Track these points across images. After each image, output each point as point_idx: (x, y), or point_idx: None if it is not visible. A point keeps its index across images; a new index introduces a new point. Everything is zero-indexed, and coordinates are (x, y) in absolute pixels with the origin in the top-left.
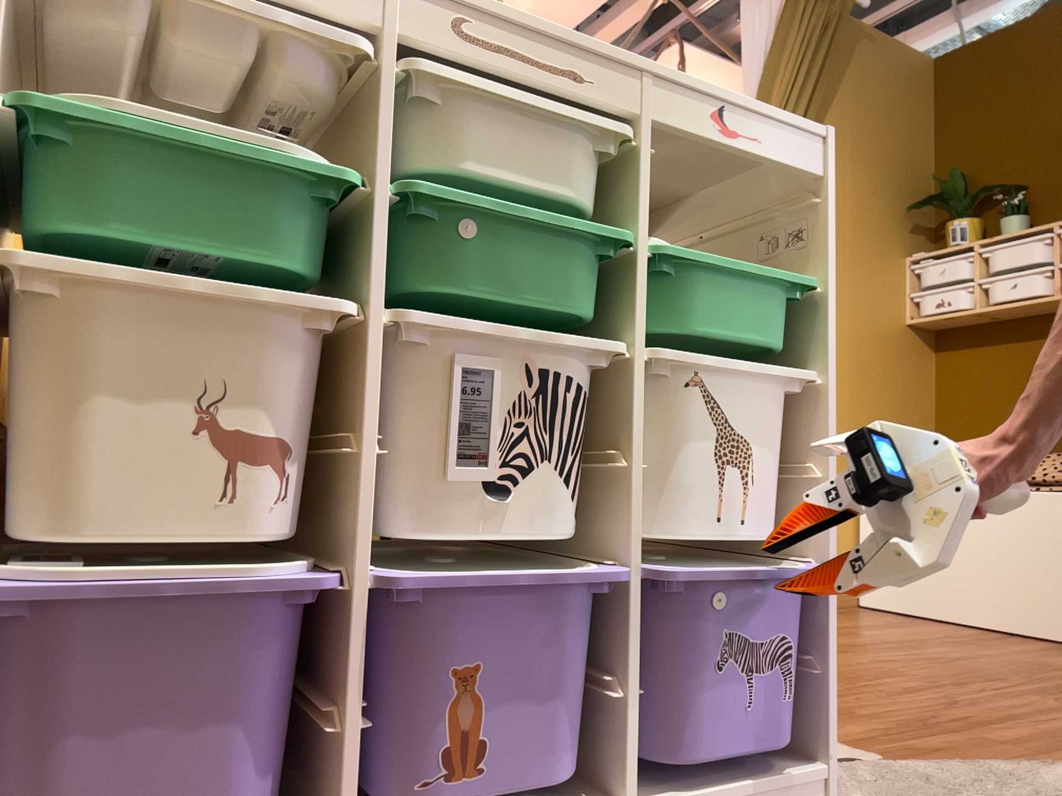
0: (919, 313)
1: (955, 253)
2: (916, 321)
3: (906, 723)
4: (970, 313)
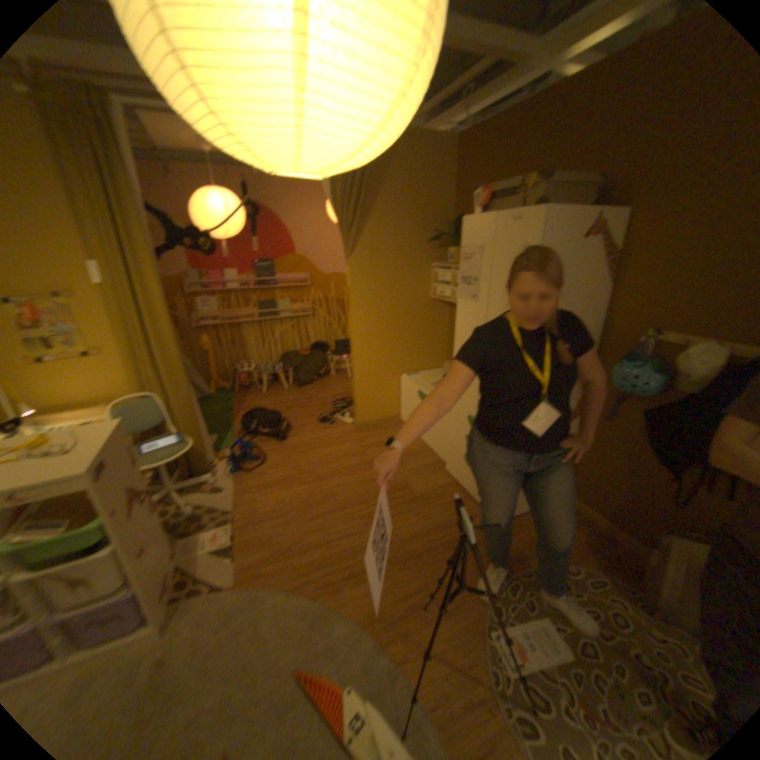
0: (437, 294)
1: (451, 267)
2: (435, 298)
3: (274, 558)
4: (450, 302)
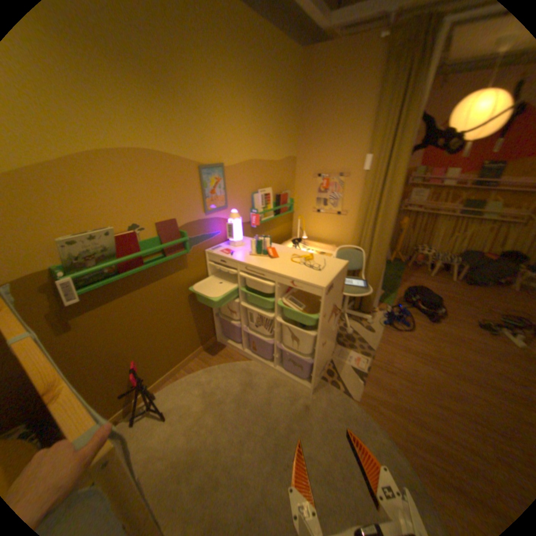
0: None
1: None
2: None
3: (395, 408)
4: None
